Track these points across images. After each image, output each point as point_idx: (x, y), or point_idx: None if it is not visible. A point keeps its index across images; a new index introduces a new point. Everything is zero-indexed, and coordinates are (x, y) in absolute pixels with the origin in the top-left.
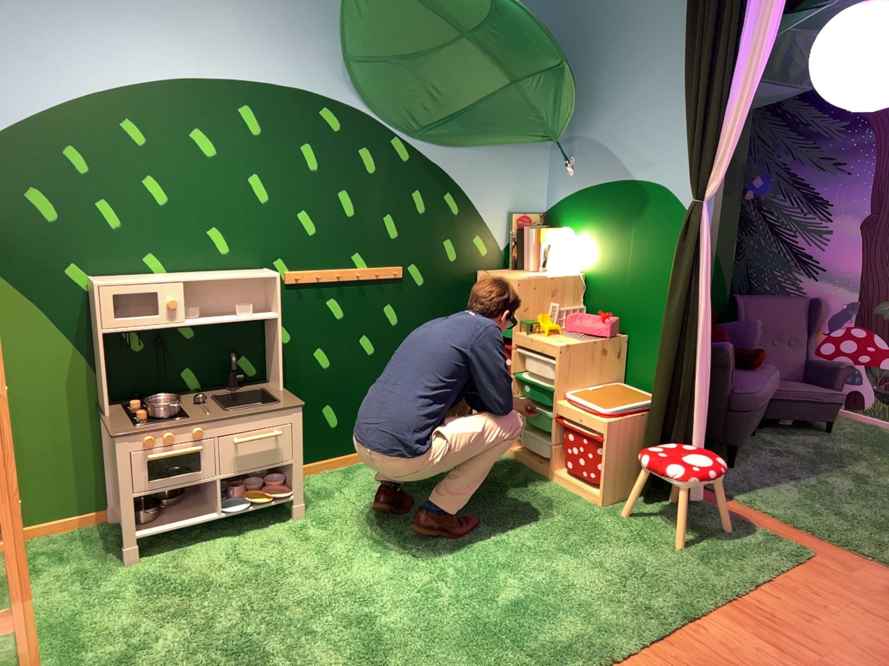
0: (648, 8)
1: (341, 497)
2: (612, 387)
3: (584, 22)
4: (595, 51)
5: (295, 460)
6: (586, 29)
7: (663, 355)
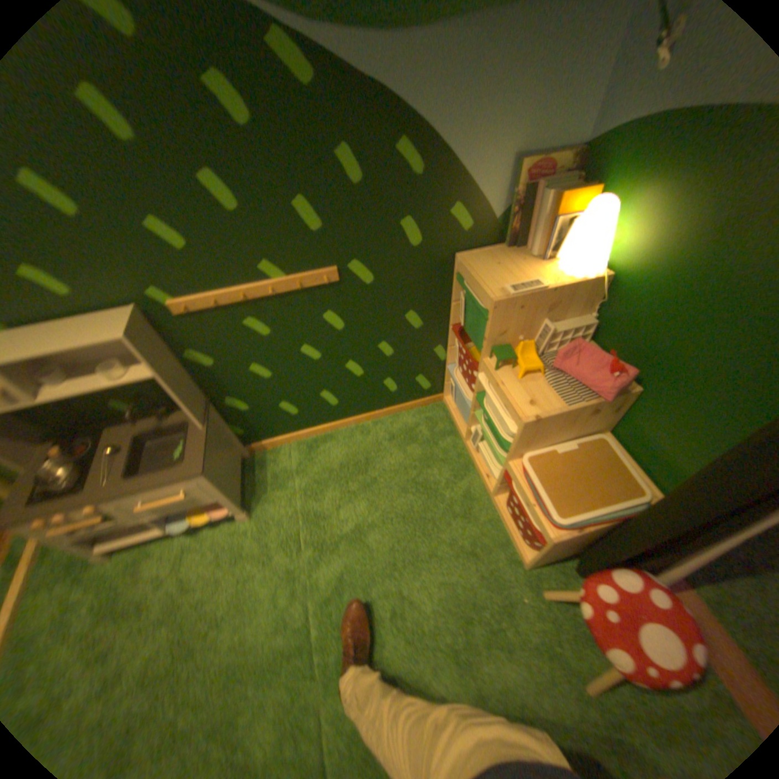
0: None
1: (293, 487)
2: (590, 445)
3: None
4: None
5: (218, 499)
6: None
7: (682, 505)
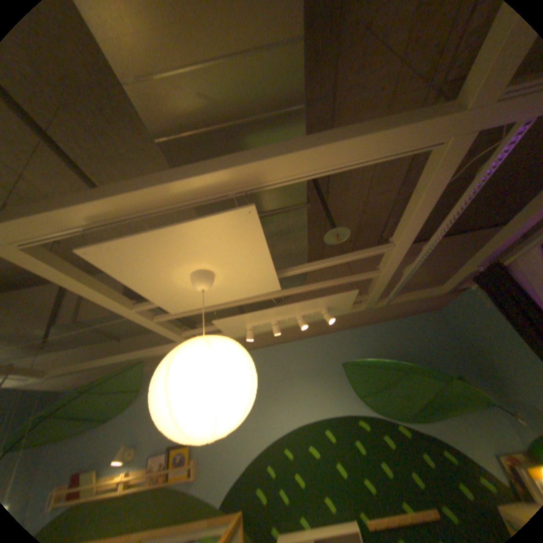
0: (499, 327)
1: None
2: None
3: (472, 338)
4: (487, 351)
5: None
6: (475, 341)
7: None
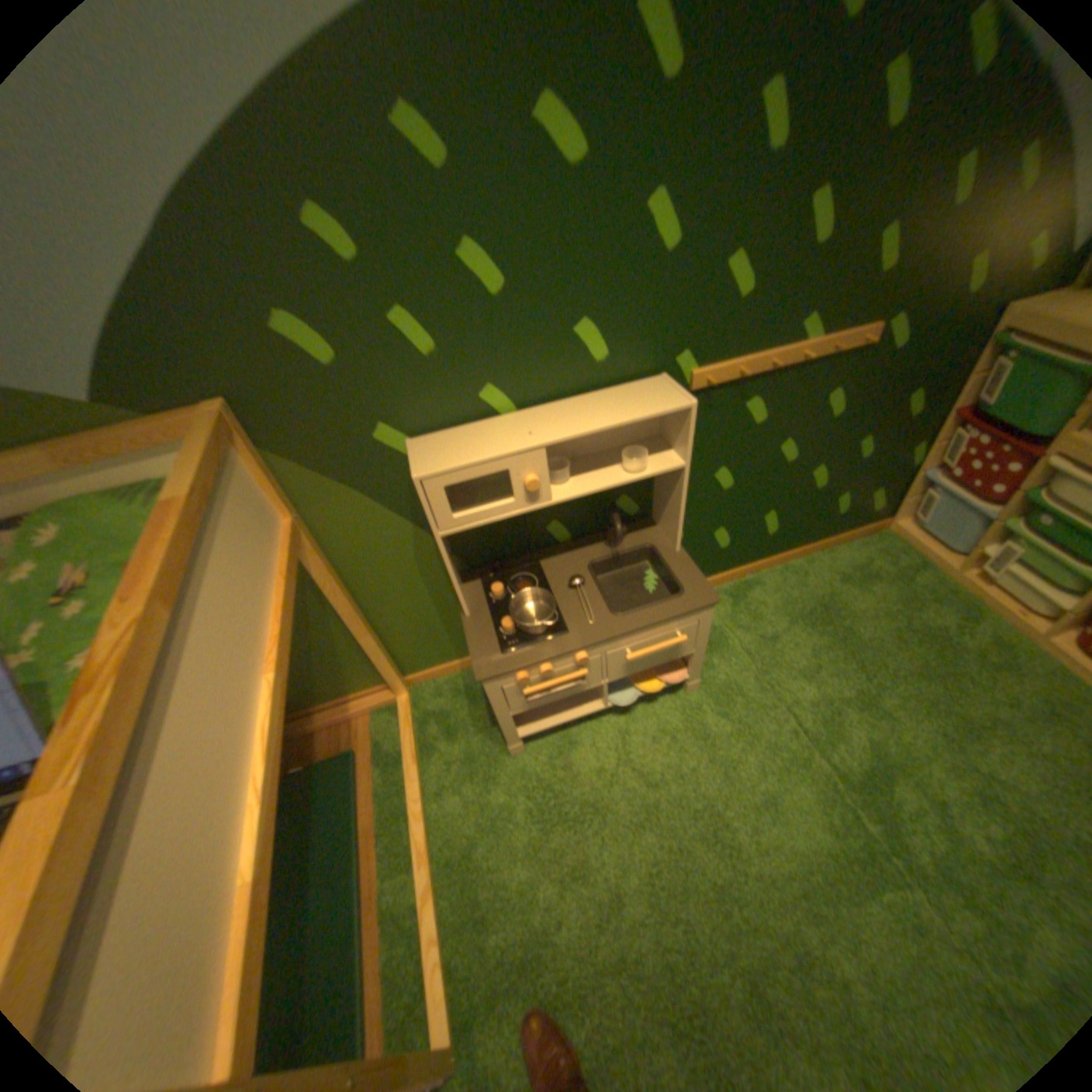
0: None
1: (736, 647)
2: None
3: None
4: None
5: (696, 652)
6: None
7: None
